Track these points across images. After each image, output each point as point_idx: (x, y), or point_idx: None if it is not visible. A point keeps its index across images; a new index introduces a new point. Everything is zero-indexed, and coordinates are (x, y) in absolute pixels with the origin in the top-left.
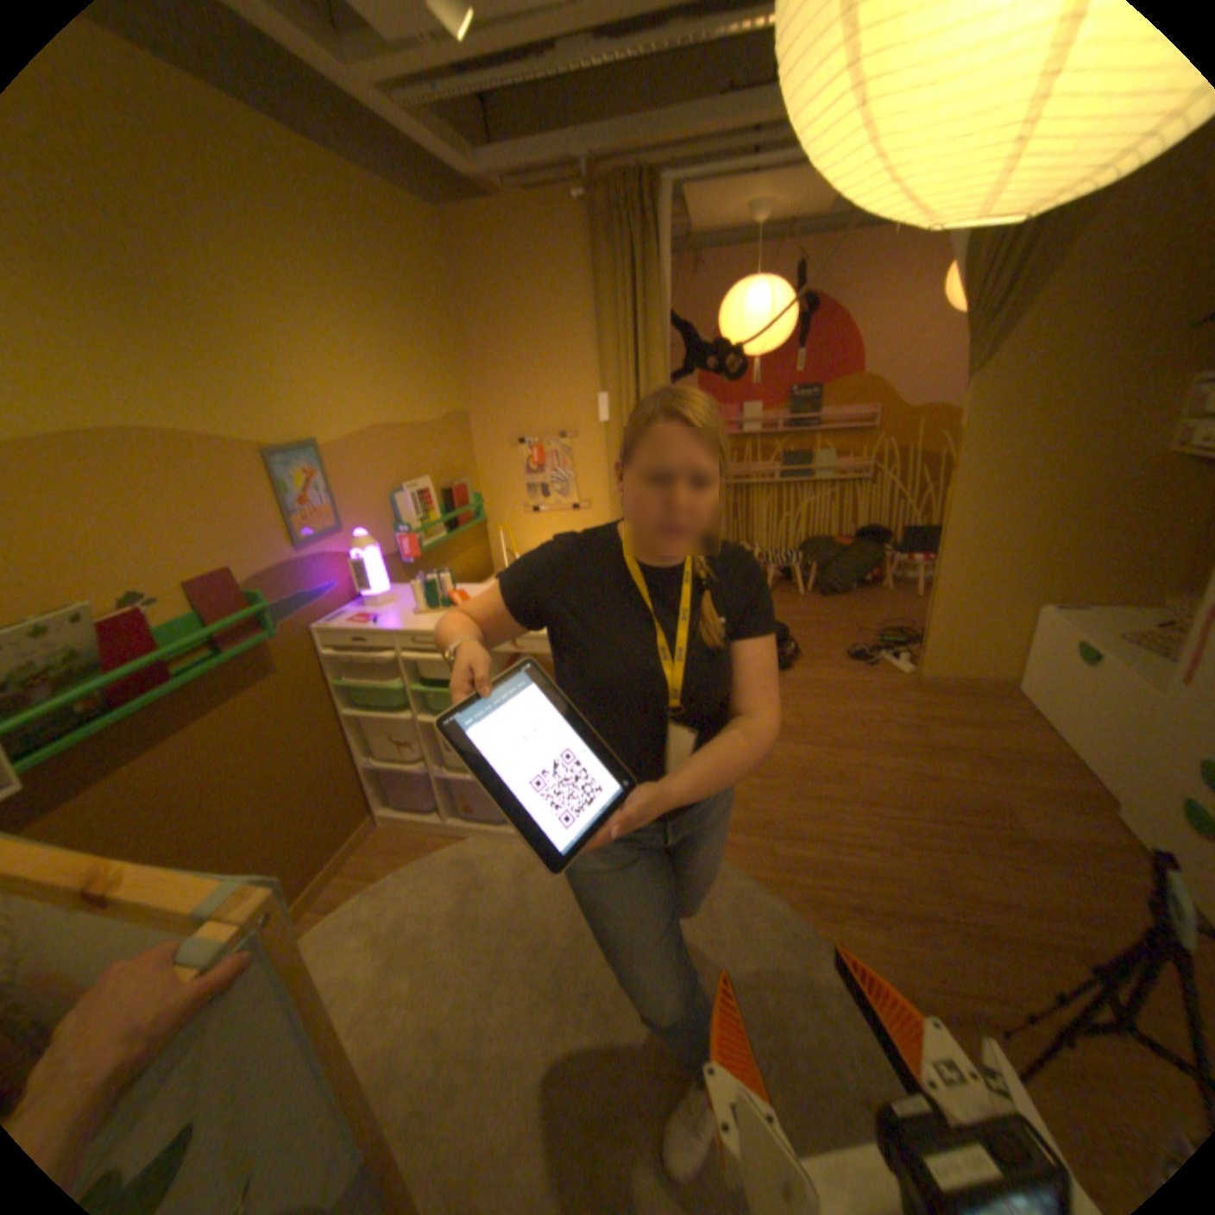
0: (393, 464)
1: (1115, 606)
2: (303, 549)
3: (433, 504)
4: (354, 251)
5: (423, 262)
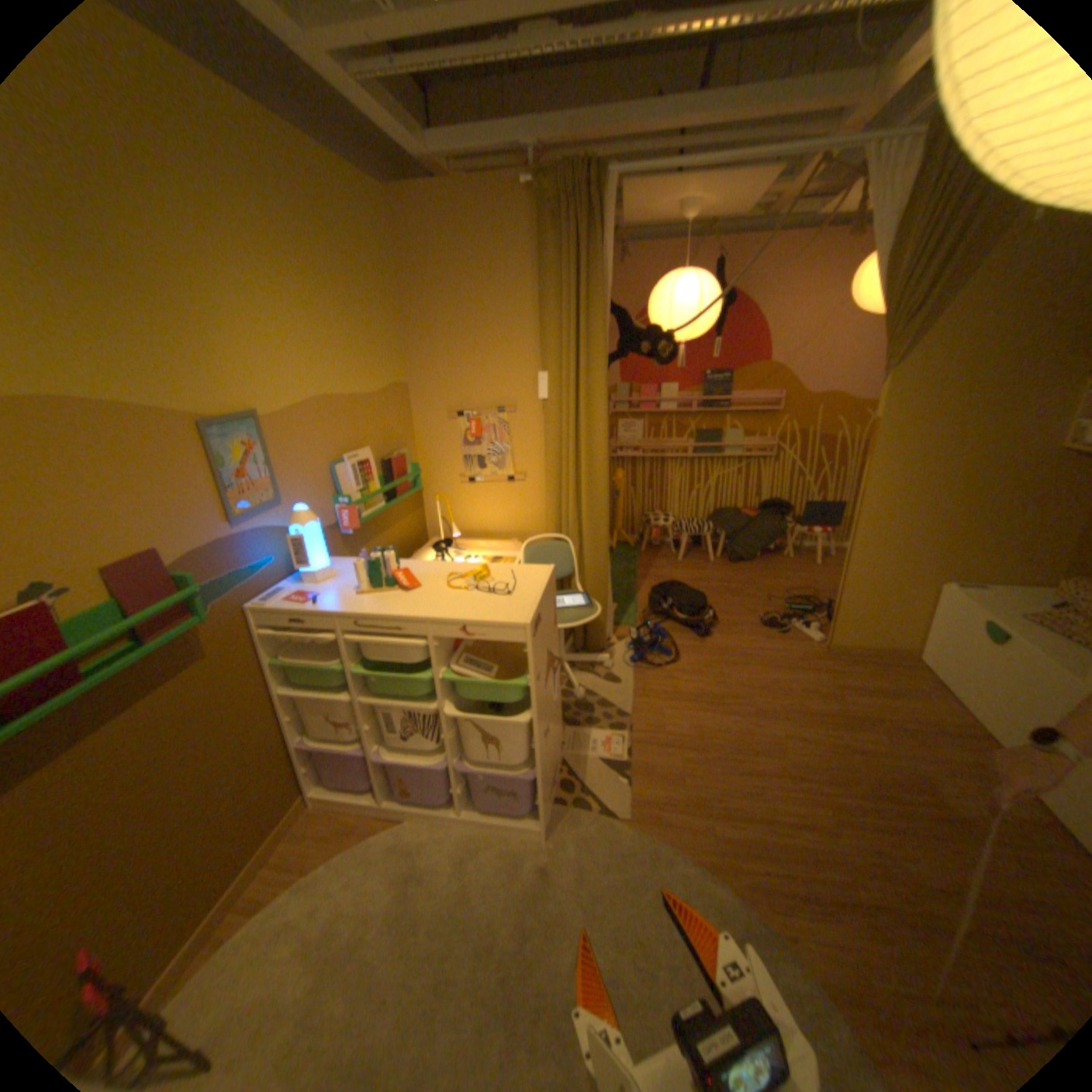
0: (334, 435)
1: (1009, 586)
2: (239, 523)
3: (372, 474)
4: (301, 219)
5: (369, 235)
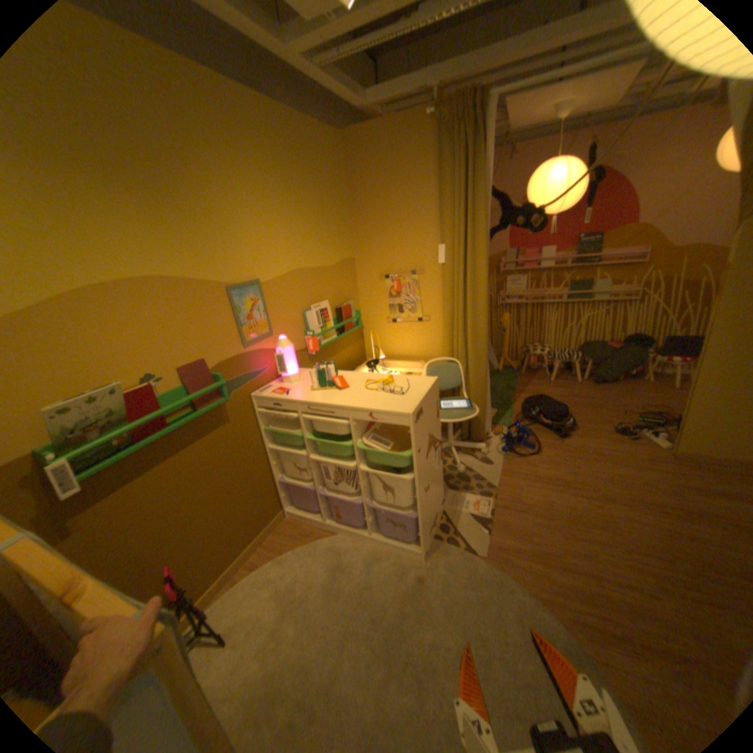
0: (305, 293)
1: None
2: (248, 346)
3: (328, 317)
4: (287, 160)
5: (329, 164)
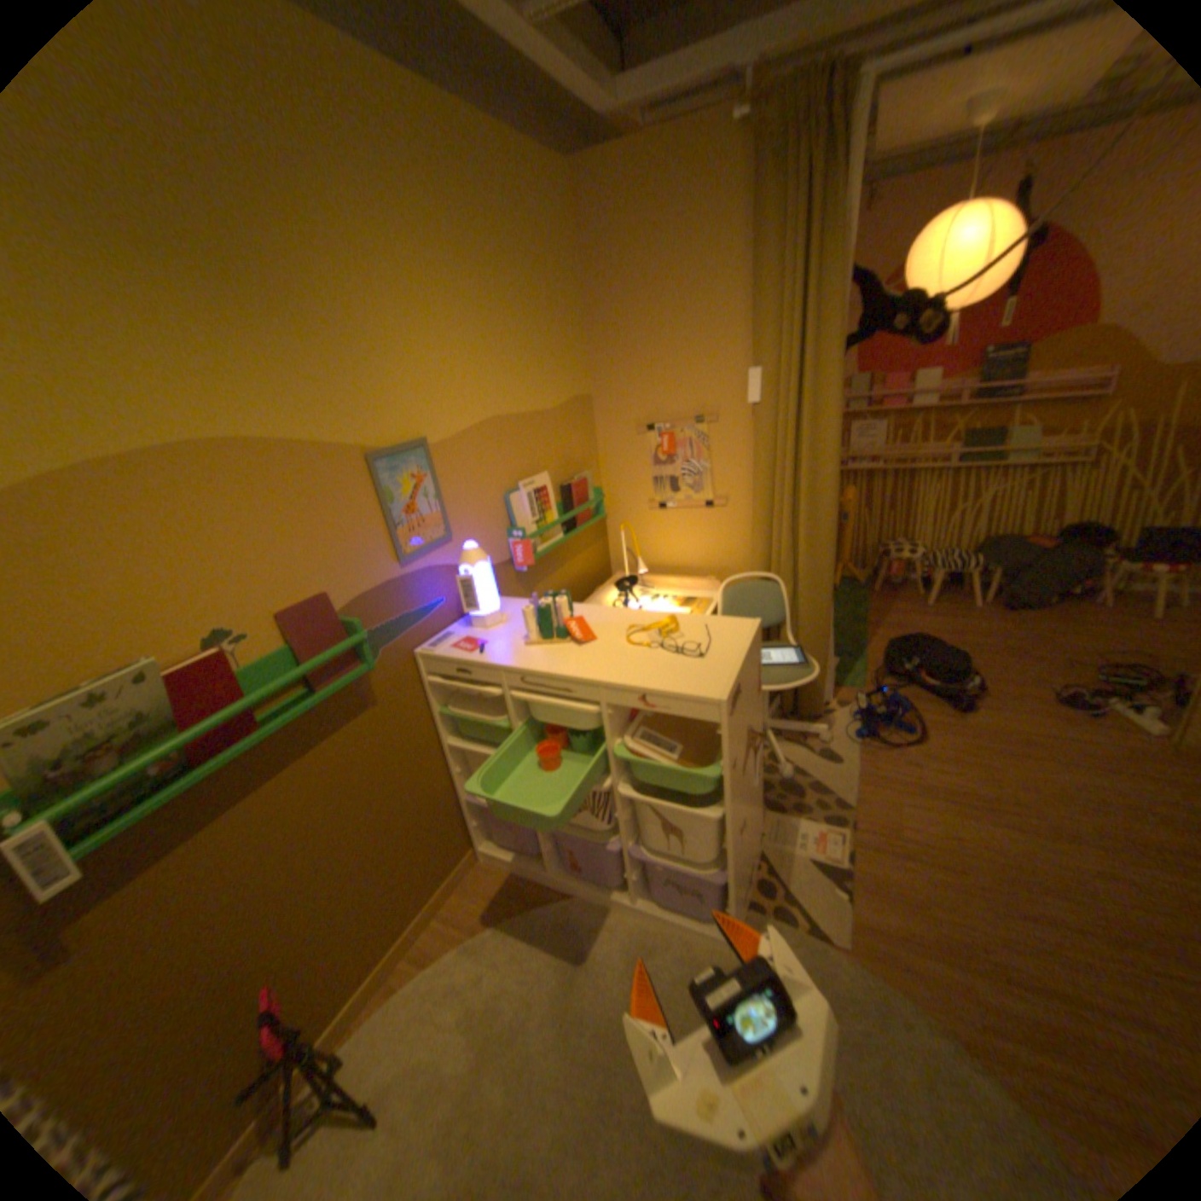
0: (509, 459)
1: None
2: (408, 562)
3: (550, 502)
4: (474, 212)
5: (549, 221)
